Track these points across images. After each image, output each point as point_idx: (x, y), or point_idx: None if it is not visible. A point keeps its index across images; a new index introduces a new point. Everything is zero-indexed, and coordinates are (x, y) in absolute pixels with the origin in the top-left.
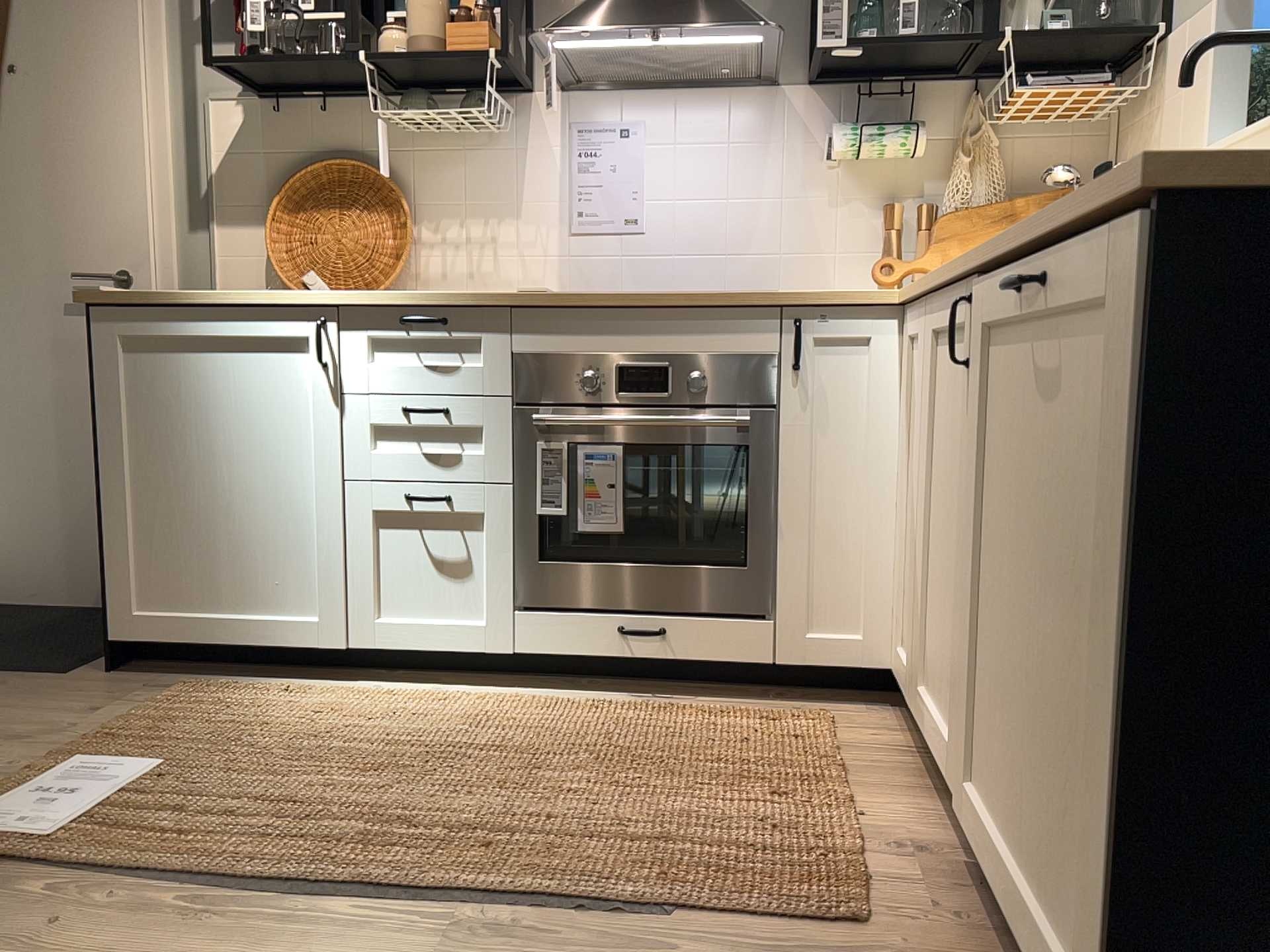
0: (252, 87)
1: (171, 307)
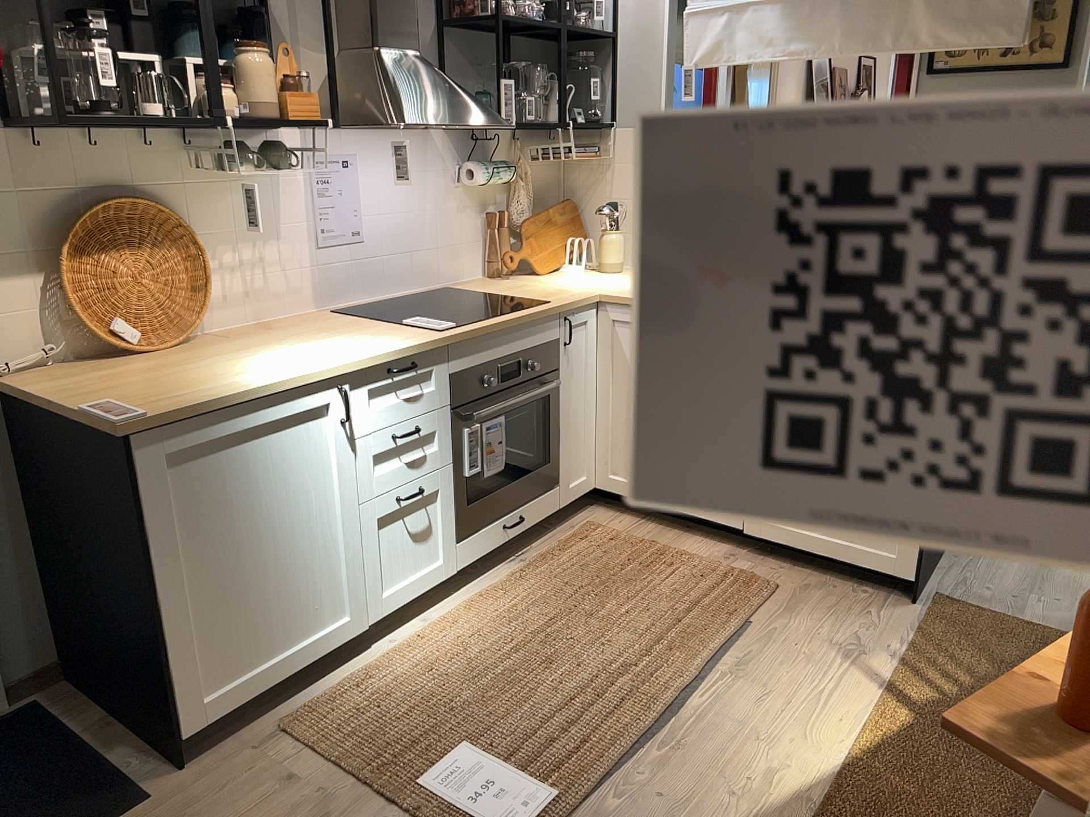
0: (19, 121)
1: (217, 411)
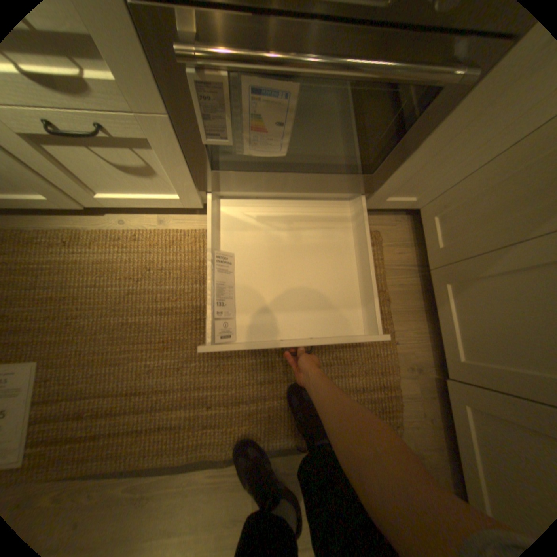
0: None
1: None
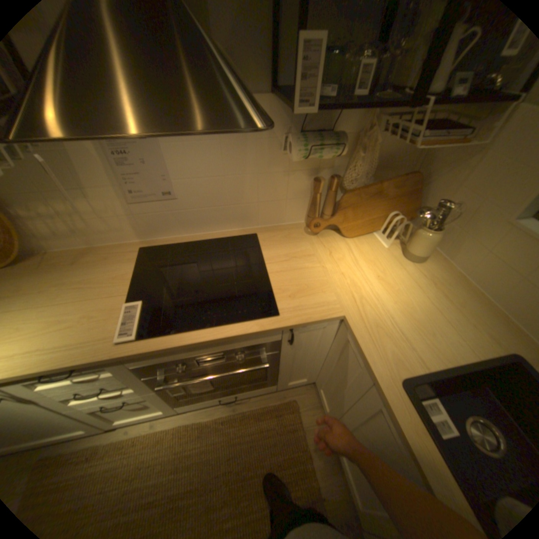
0: None
1: None
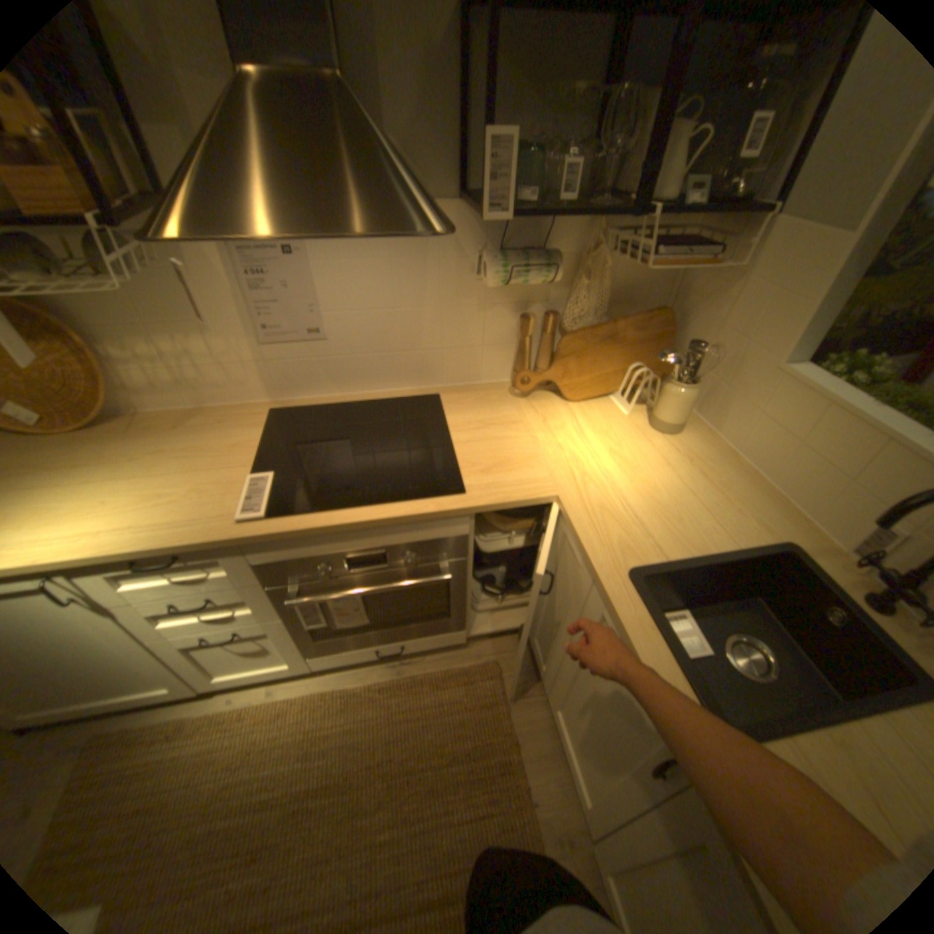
0: None
1: None
